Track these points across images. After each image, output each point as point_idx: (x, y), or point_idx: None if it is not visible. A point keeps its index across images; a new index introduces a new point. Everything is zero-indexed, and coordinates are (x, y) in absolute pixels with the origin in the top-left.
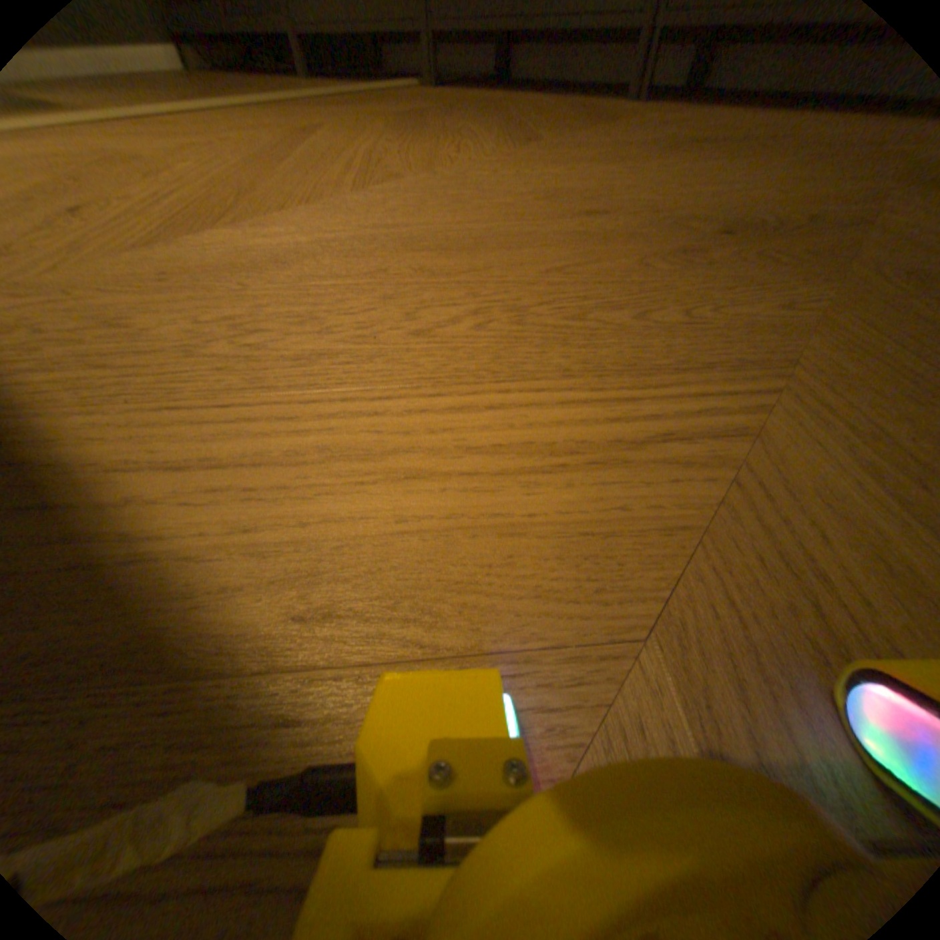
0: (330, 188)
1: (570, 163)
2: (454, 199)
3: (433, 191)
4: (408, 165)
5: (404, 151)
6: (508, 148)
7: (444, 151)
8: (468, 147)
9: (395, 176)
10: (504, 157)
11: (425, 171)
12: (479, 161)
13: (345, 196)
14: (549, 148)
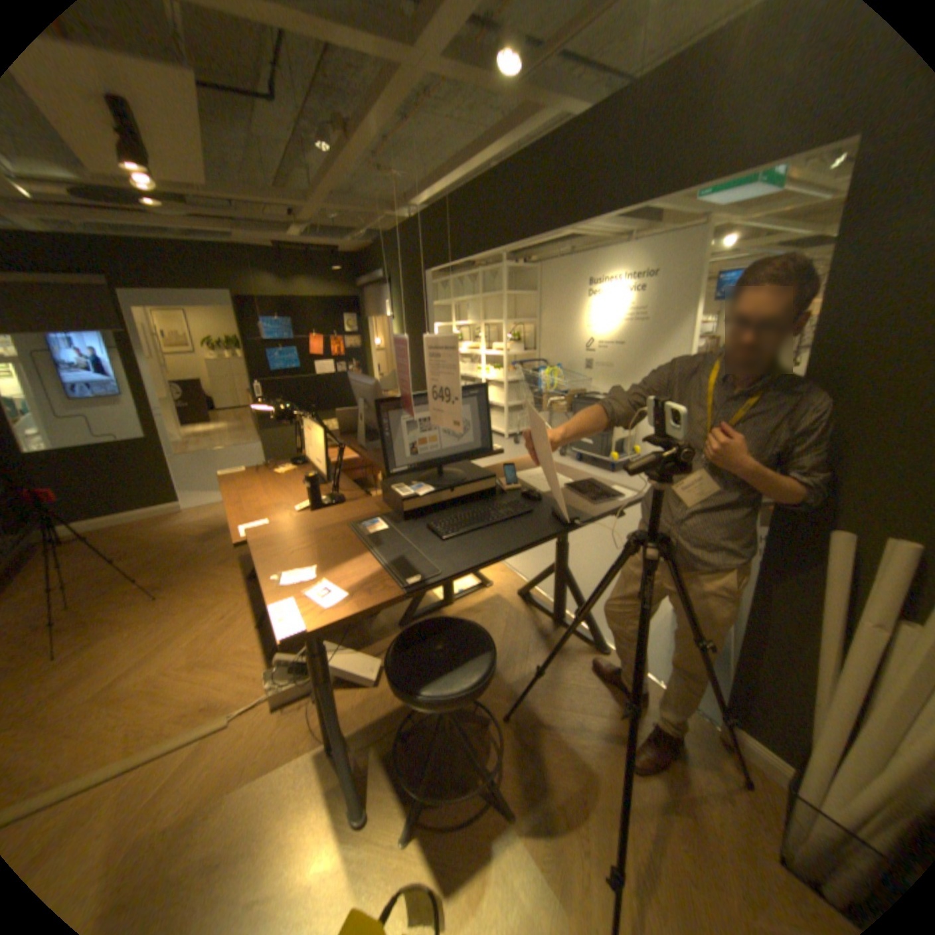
0: (175, 620)
1: (117, 623)
2: (166, 609)
3: (163, 614)
4: (144, 631)
5: (127, 644)
6: (105, 639)
7: (121, 641)
8: (111, 643)
9: (157, 624)
10: (119, 631)
11: (148, 626)
12: (129, 629)
13: (178, 615)
14: (100, 635)
